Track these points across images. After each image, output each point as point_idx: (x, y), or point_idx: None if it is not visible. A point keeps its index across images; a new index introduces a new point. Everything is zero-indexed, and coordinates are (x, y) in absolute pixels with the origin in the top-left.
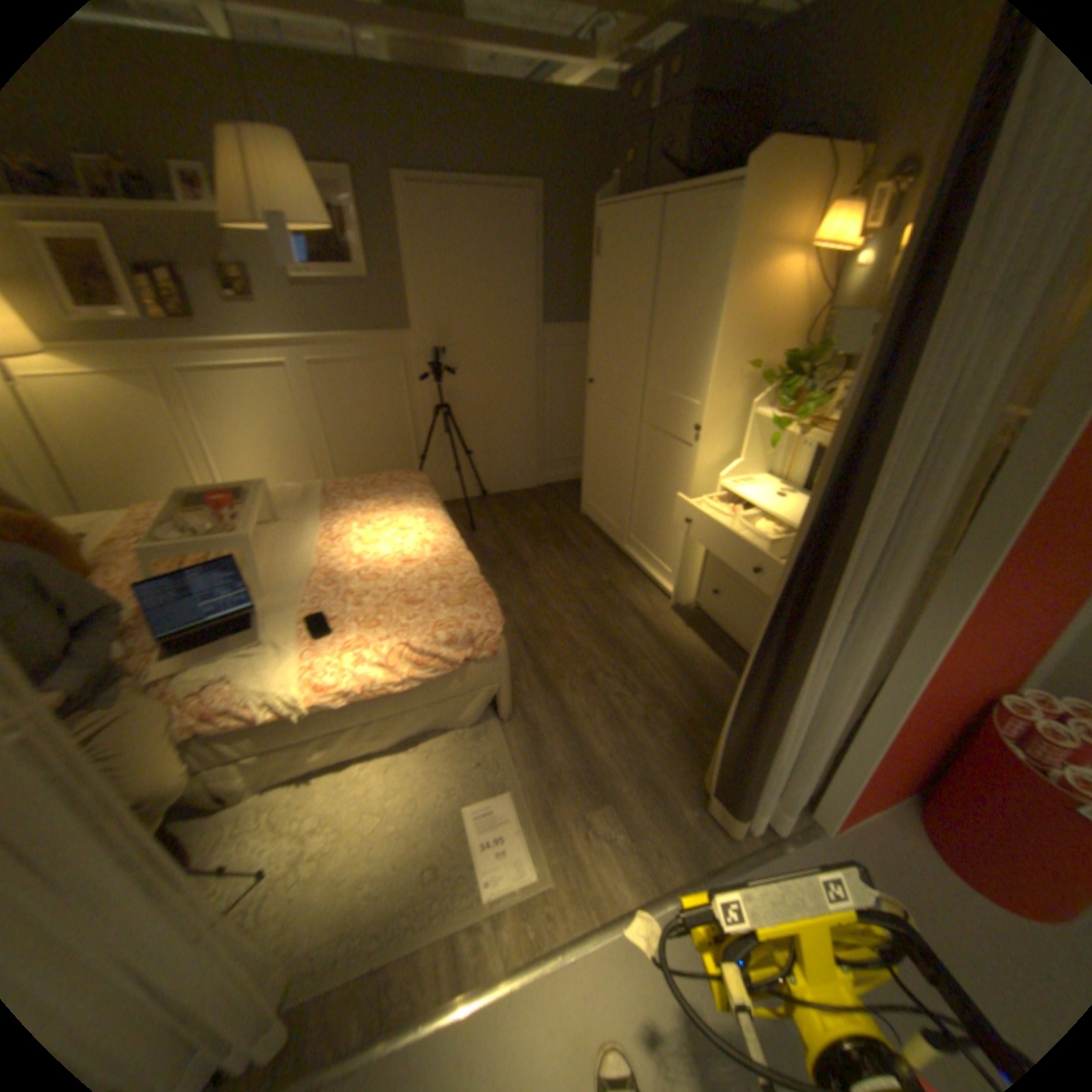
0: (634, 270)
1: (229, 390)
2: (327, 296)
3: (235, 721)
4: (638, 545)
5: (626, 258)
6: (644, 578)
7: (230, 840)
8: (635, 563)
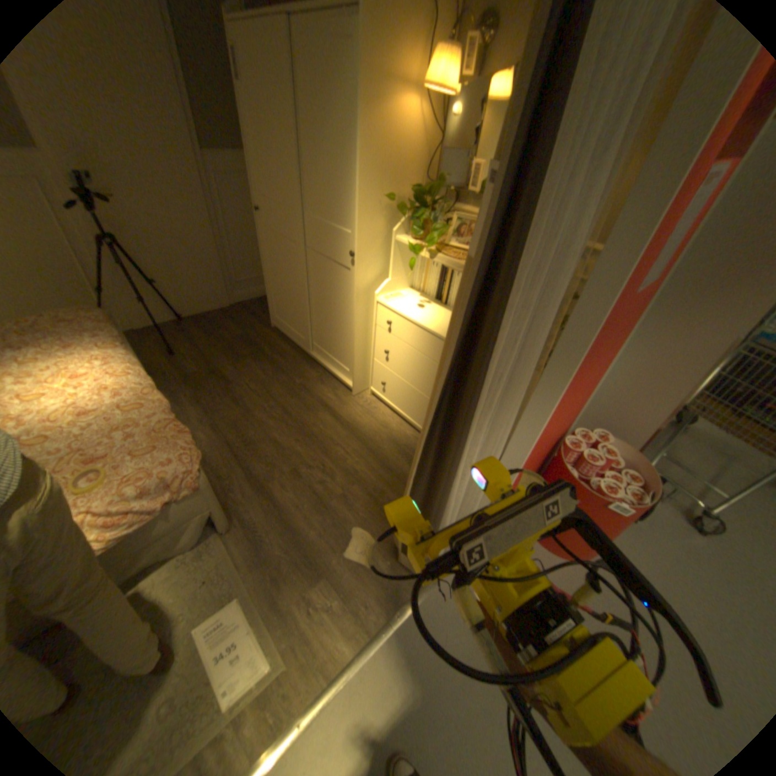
0: (274, 98)
1: None
2: None
3: None
4: (321, 350)
5: (264, 85)
6: (329, 377)
7: None
8: (321, 364)
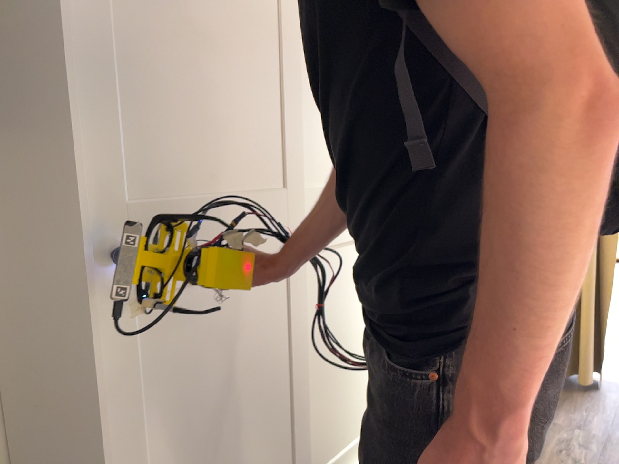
0: None
1: None
2: None
3: None
4: None
5: None
6: None
7: None
8: None
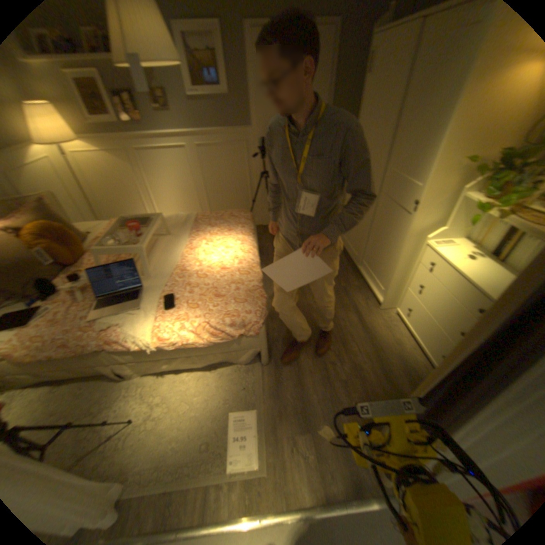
0: (391, 82)
1: (156, 160)
2: (204, 105)
3: (118, 349)
4: (366, 267)
5: (387, 73)
6: (366, 289)
7: (120, 400)
8: (363, 277)
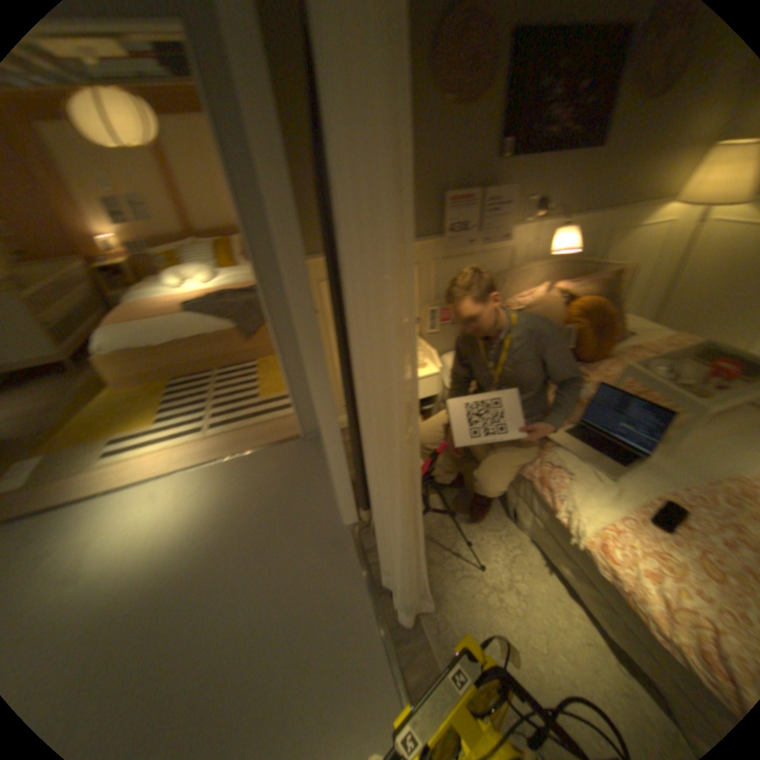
0: None
1: None
2: None
3: (549, 500)
4: None
5: None
6: None
7: (497, 538)
8: None
